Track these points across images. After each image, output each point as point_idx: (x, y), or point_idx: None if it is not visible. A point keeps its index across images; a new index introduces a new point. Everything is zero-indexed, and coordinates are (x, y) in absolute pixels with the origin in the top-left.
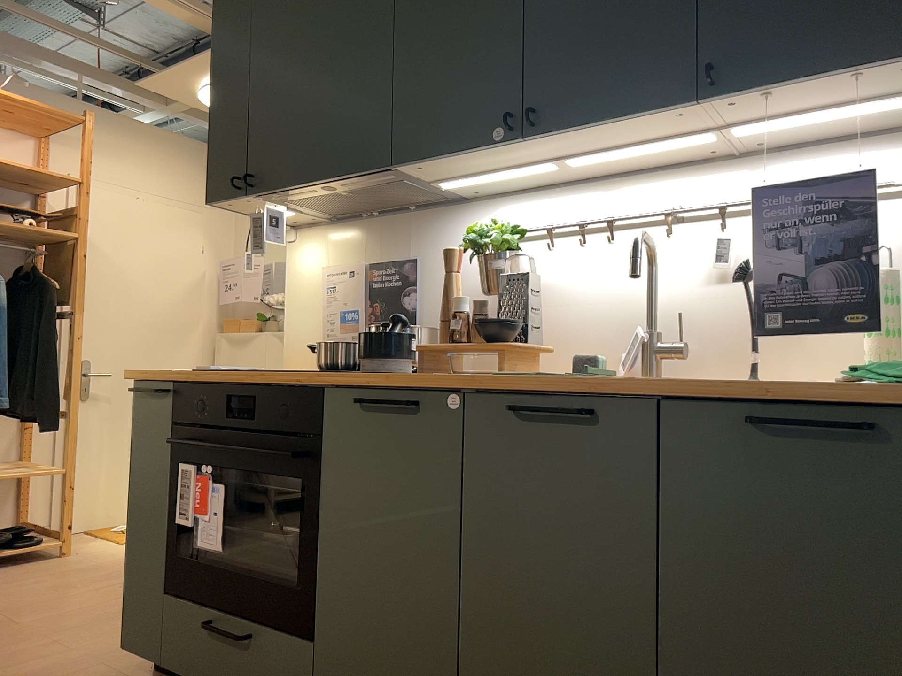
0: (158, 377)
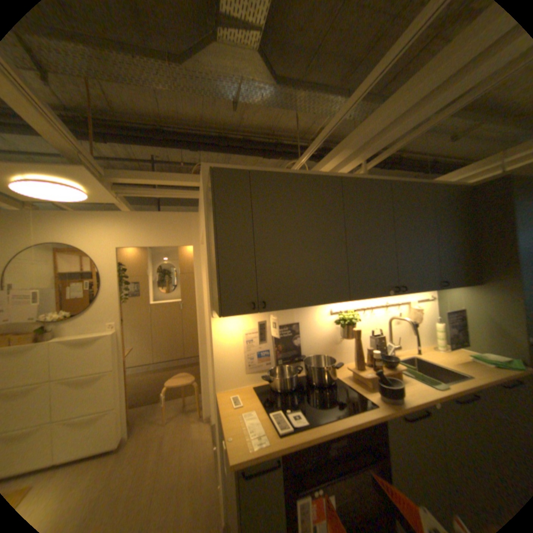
0: (270, 456)
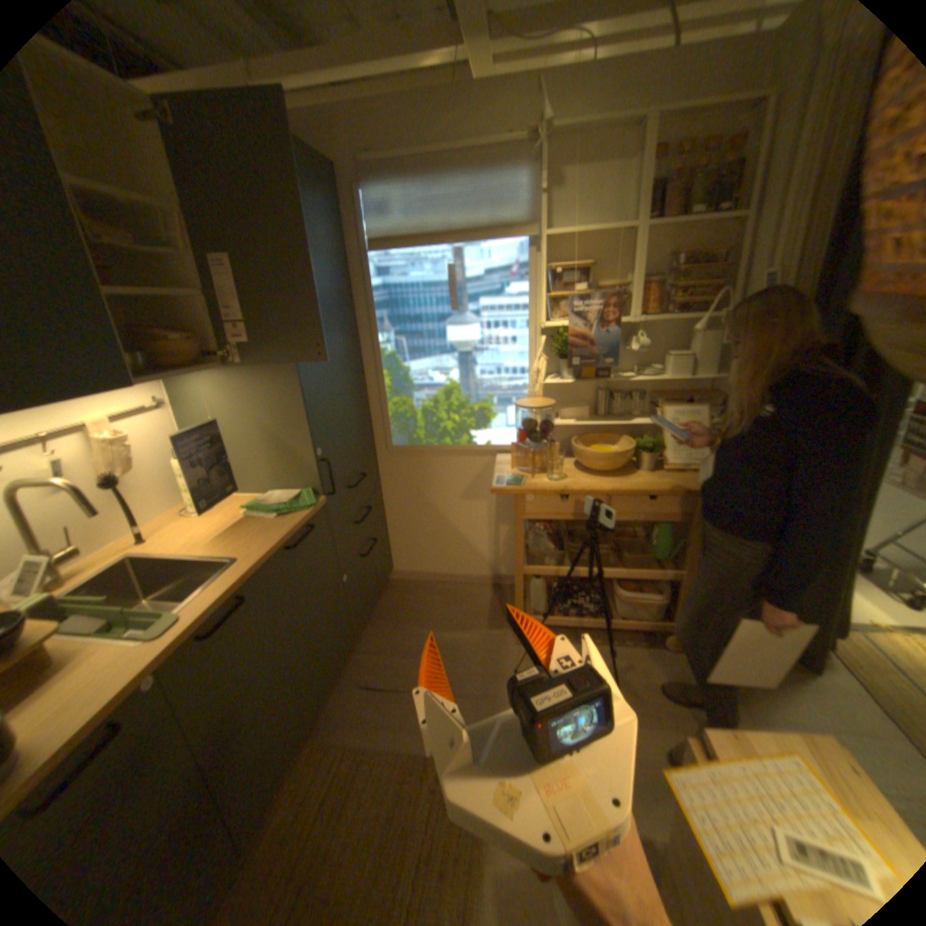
0: None
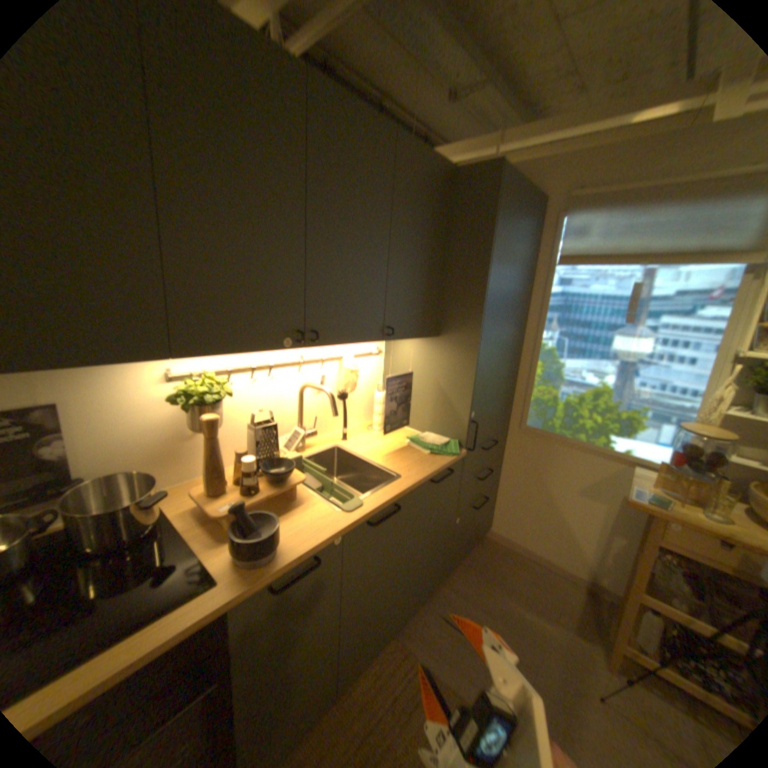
0: None
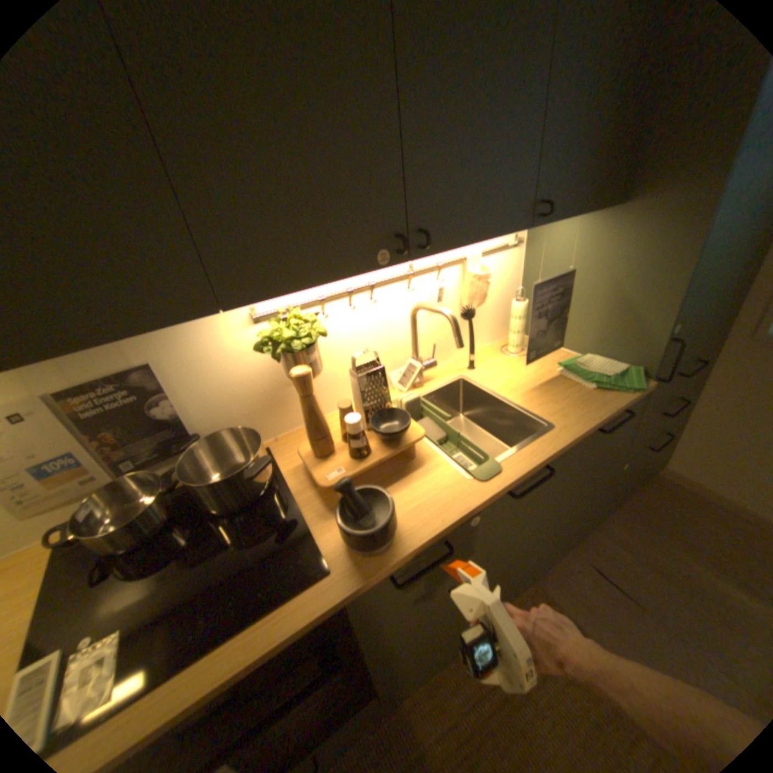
0: None
